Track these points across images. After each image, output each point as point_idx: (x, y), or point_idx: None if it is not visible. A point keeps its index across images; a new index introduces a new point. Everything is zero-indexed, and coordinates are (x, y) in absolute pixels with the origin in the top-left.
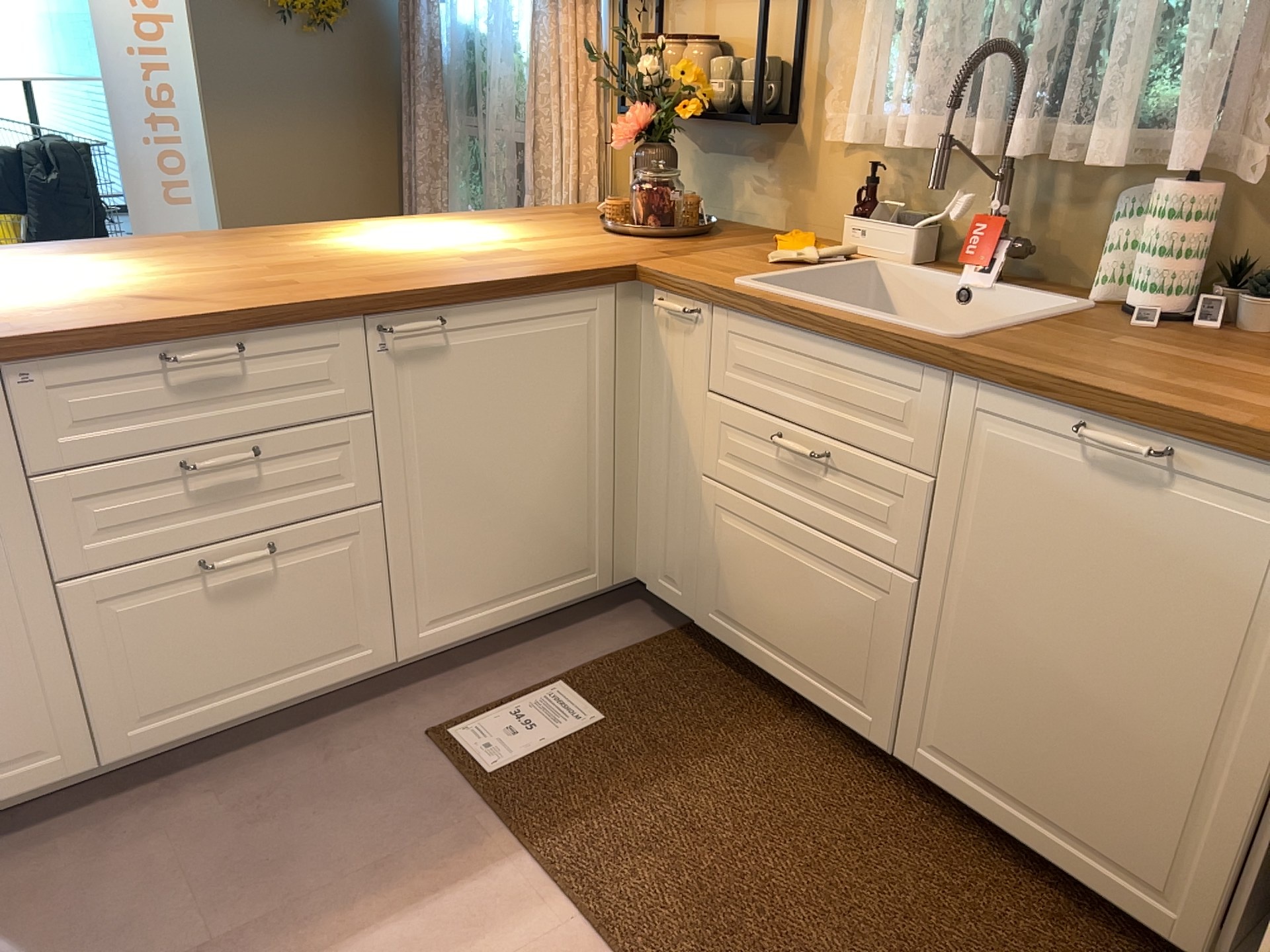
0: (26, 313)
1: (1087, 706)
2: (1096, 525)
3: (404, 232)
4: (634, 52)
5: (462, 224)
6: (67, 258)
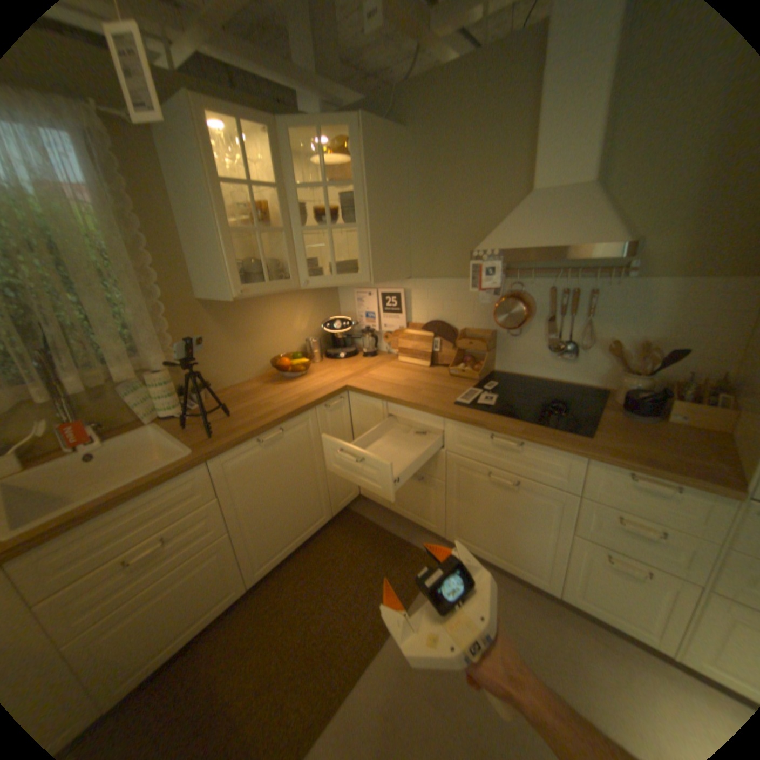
0: None
1: (291, 502)
2: (272, 461)
3: None
4: None
5: None
6: None
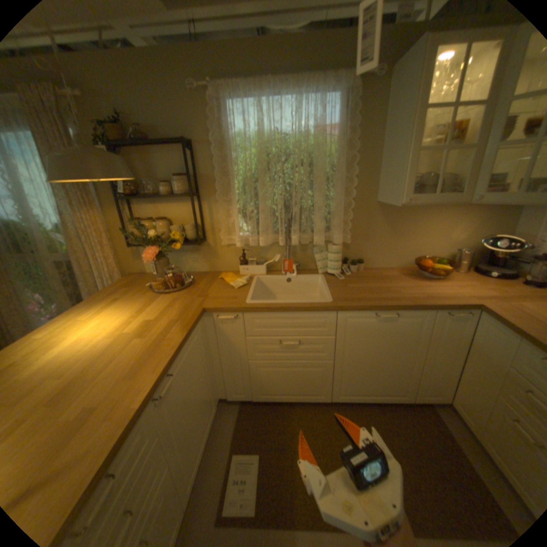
0: None
1: (384, 369)
2: (382, 332)
3: (70, 333)
4: (138, 226)
5: (90, 314)
6: None
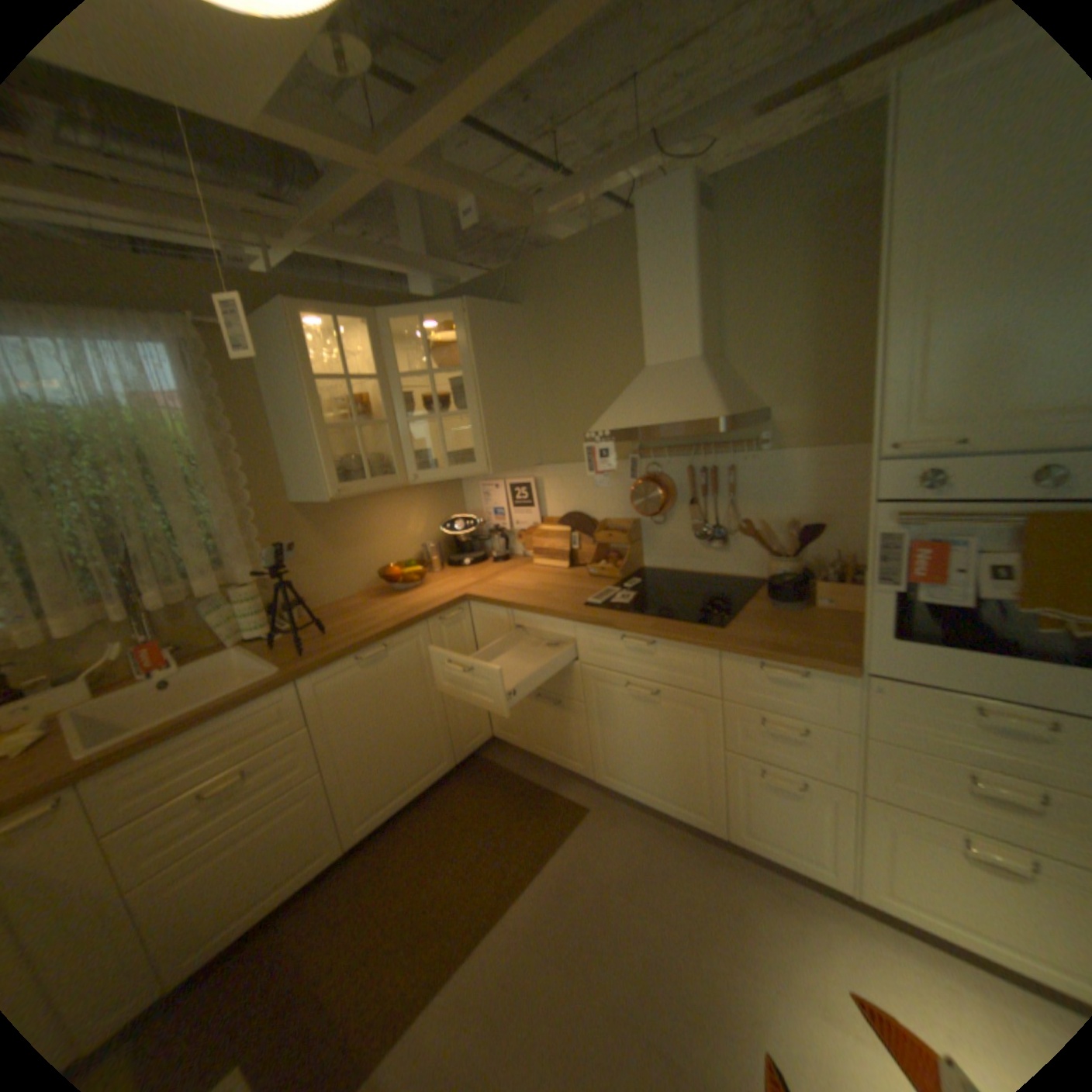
0: None
1: (397, 739)
2: (372, 685)
3: None
4: None
5: None
6: None
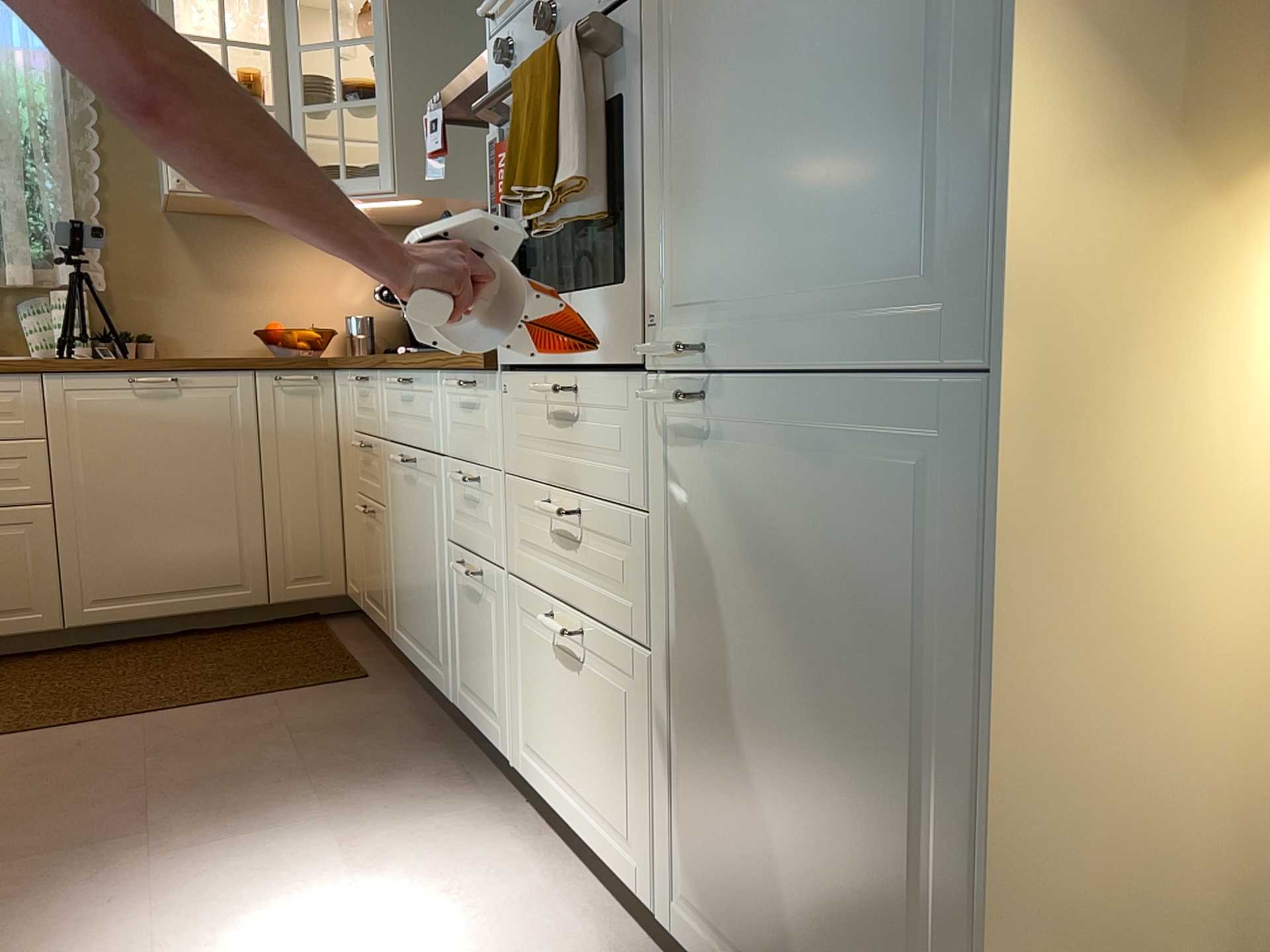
0: None
1: (176, 516)
2: (151, 425)
3: None
4: None
5: None
6: None
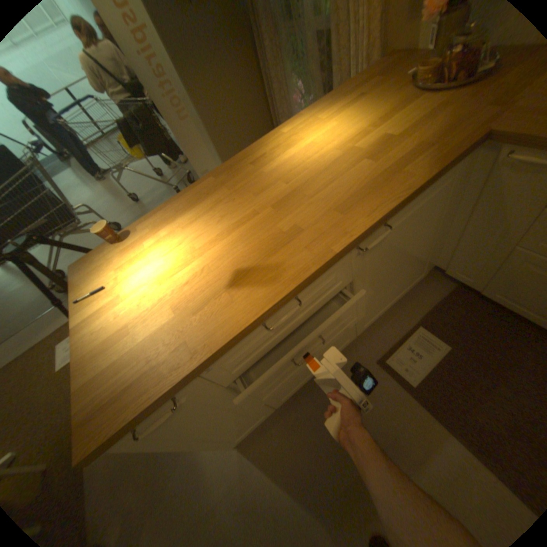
0: (183, 315)
1: None
2: None
3: (308, 133)
4: None
5: (330, 112)
6: (174, 222)
